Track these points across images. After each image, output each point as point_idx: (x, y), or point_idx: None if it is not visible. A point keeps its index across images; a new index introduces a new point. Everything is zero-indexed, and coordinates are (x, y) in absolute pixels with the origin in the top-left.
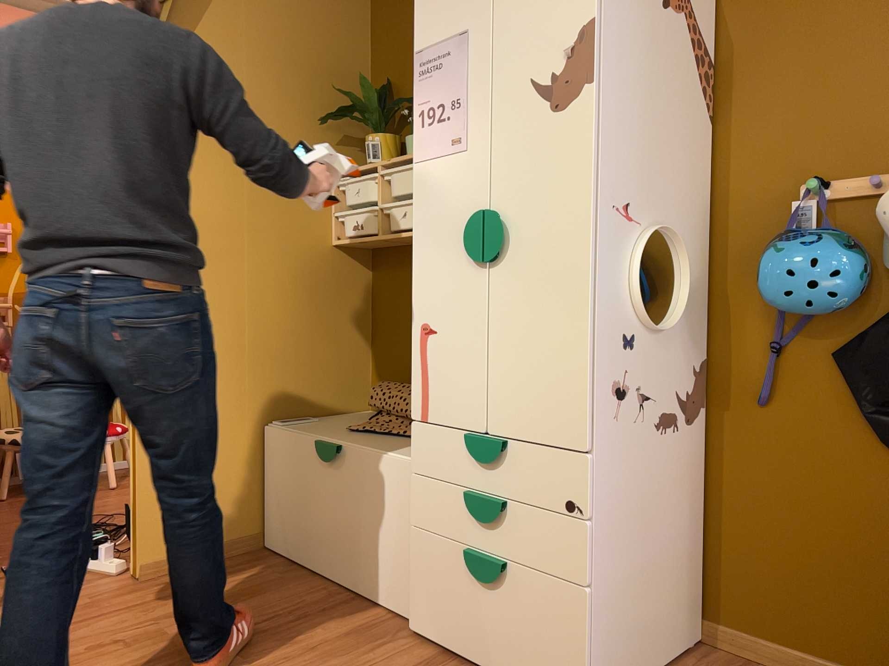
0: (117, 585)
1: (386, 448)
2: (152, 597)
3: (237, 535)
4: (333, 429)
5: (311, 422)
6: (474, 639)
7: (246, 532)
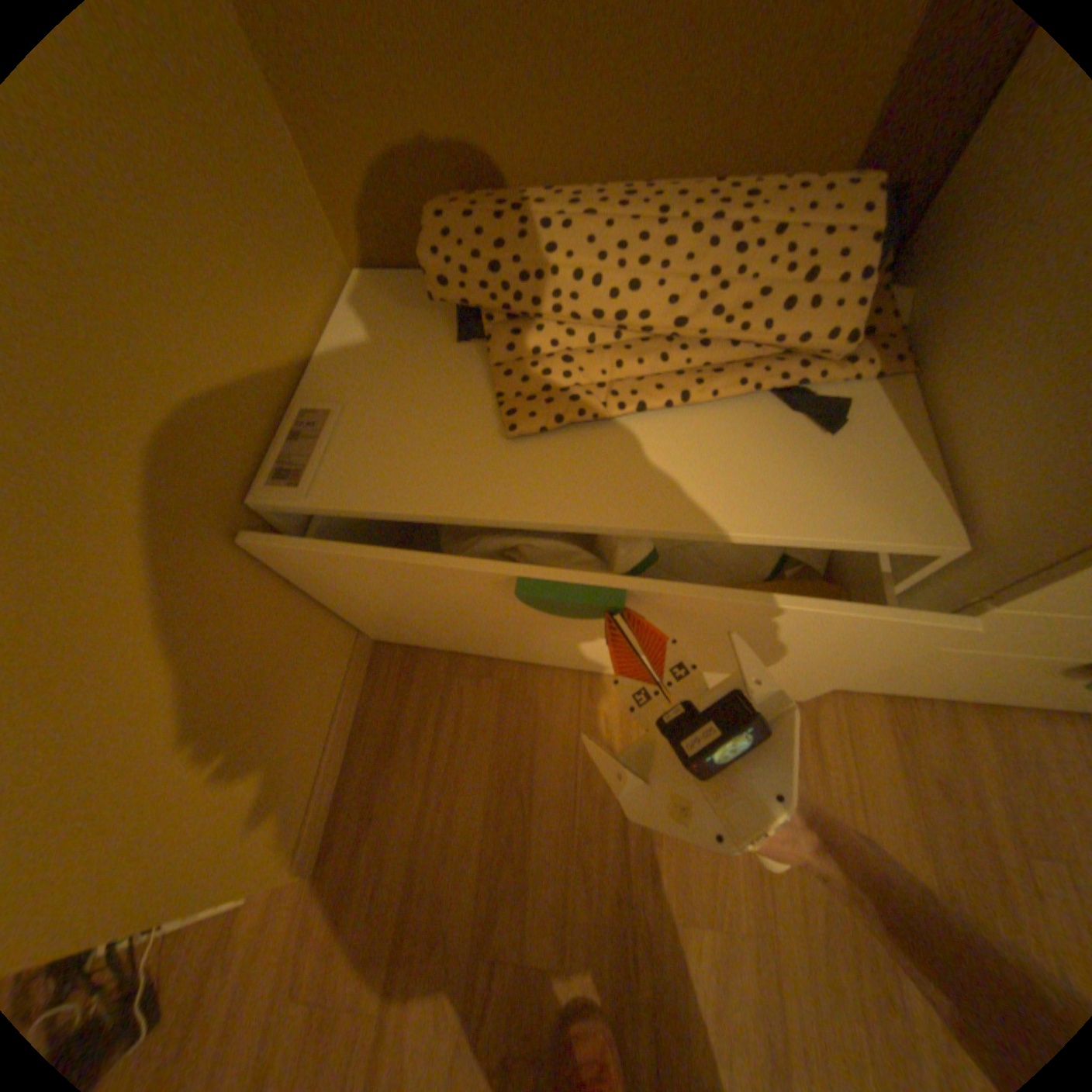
0: (285, 916)
1: (759, 499)
2: (388, 894)
3: (344, 661)
4: (458, 440)
5: (338, 423)
6: (984, 693)
7: (347, 645)
